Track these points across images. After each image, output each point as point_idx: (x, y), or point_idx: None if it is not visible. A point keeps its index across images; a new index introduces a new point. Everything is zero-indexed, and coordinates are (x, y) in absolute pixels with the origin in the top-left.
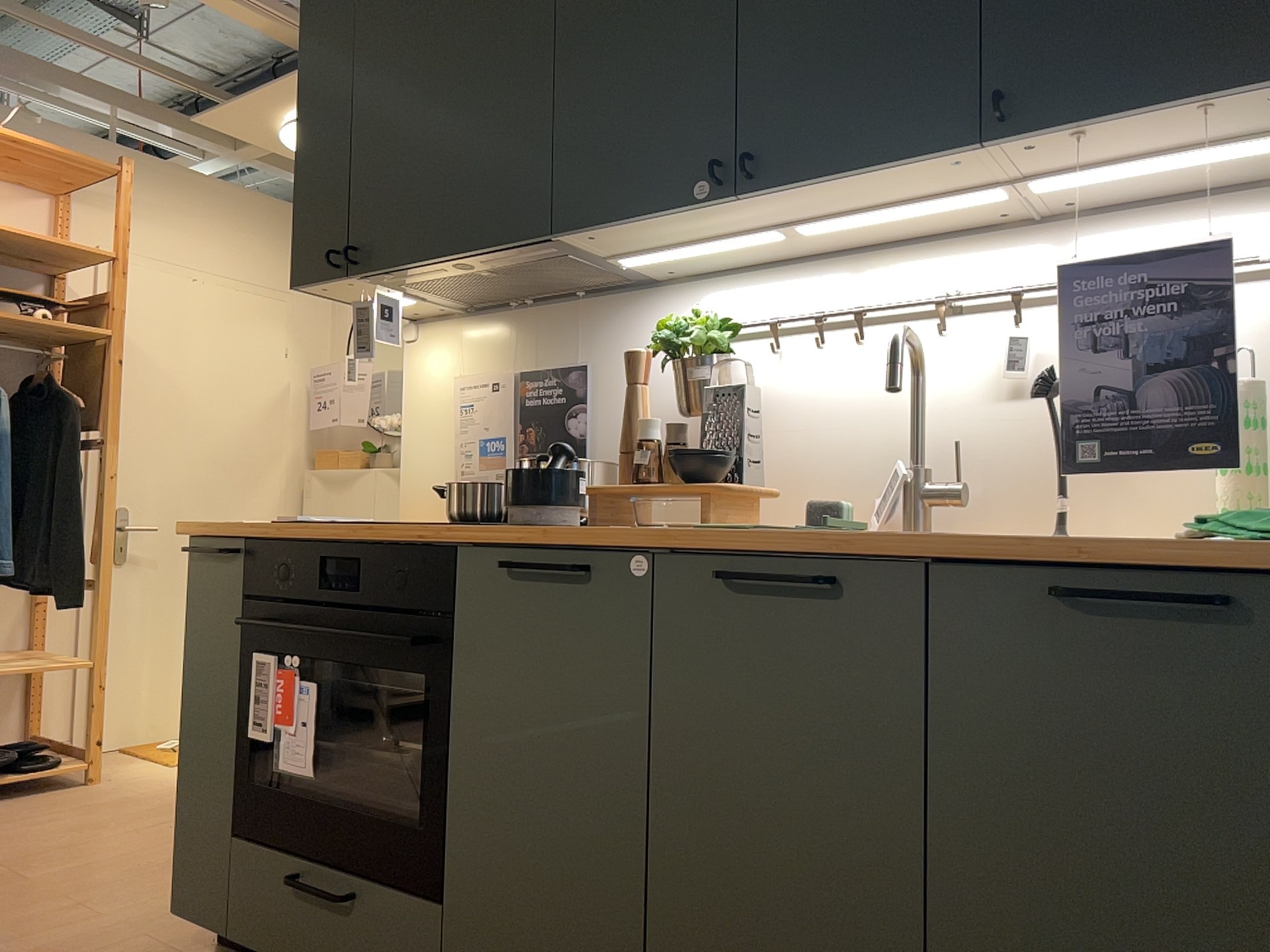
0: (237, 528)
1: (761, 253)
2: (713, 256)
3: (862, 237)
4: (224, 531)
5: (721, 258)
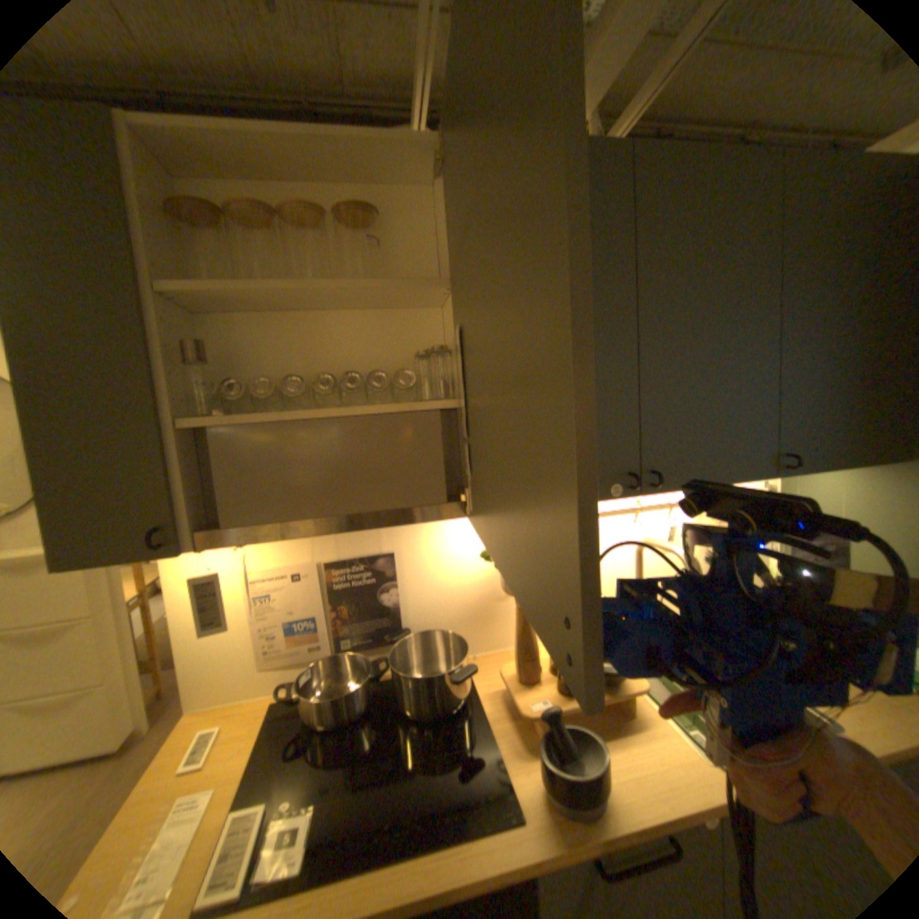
0: None
1: None
2: None
3: None
4: None
5: None
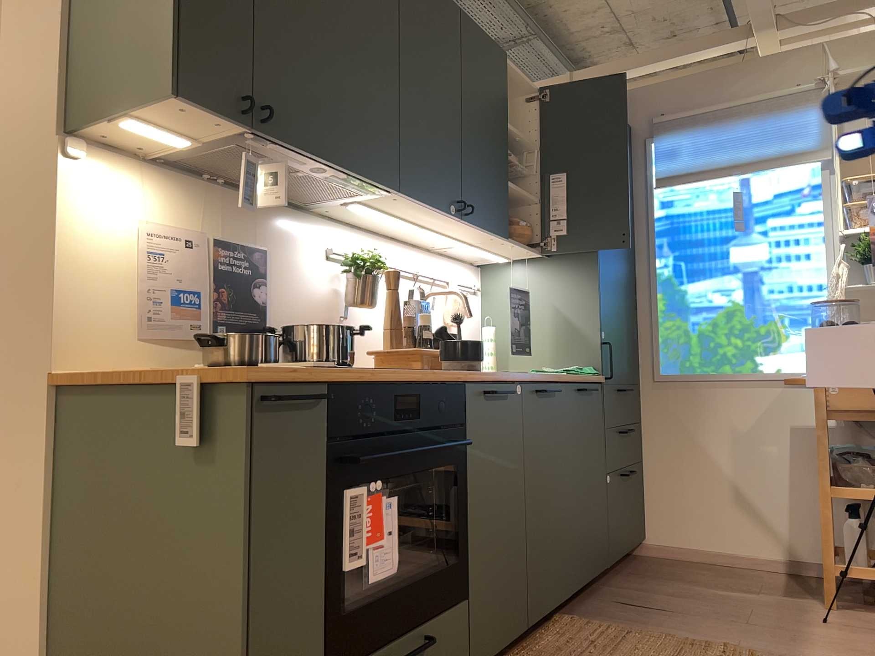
0: (329, 375)
1: (369, 222)
2: (359, 215)
3: (400, 233)
4: (310, 377)
5: (353, 216)
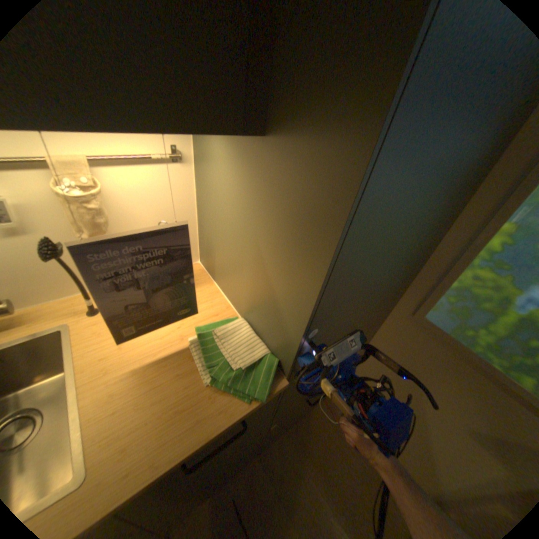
0: None
1: None
2: None
3: None
4: None
5: None
